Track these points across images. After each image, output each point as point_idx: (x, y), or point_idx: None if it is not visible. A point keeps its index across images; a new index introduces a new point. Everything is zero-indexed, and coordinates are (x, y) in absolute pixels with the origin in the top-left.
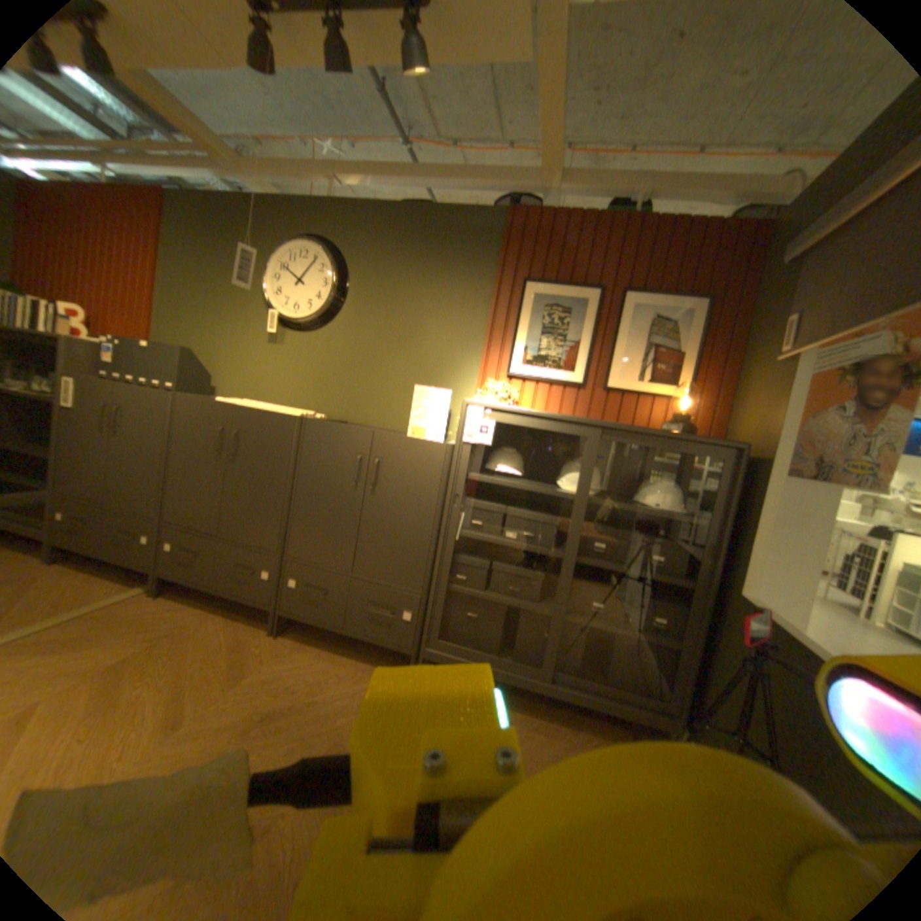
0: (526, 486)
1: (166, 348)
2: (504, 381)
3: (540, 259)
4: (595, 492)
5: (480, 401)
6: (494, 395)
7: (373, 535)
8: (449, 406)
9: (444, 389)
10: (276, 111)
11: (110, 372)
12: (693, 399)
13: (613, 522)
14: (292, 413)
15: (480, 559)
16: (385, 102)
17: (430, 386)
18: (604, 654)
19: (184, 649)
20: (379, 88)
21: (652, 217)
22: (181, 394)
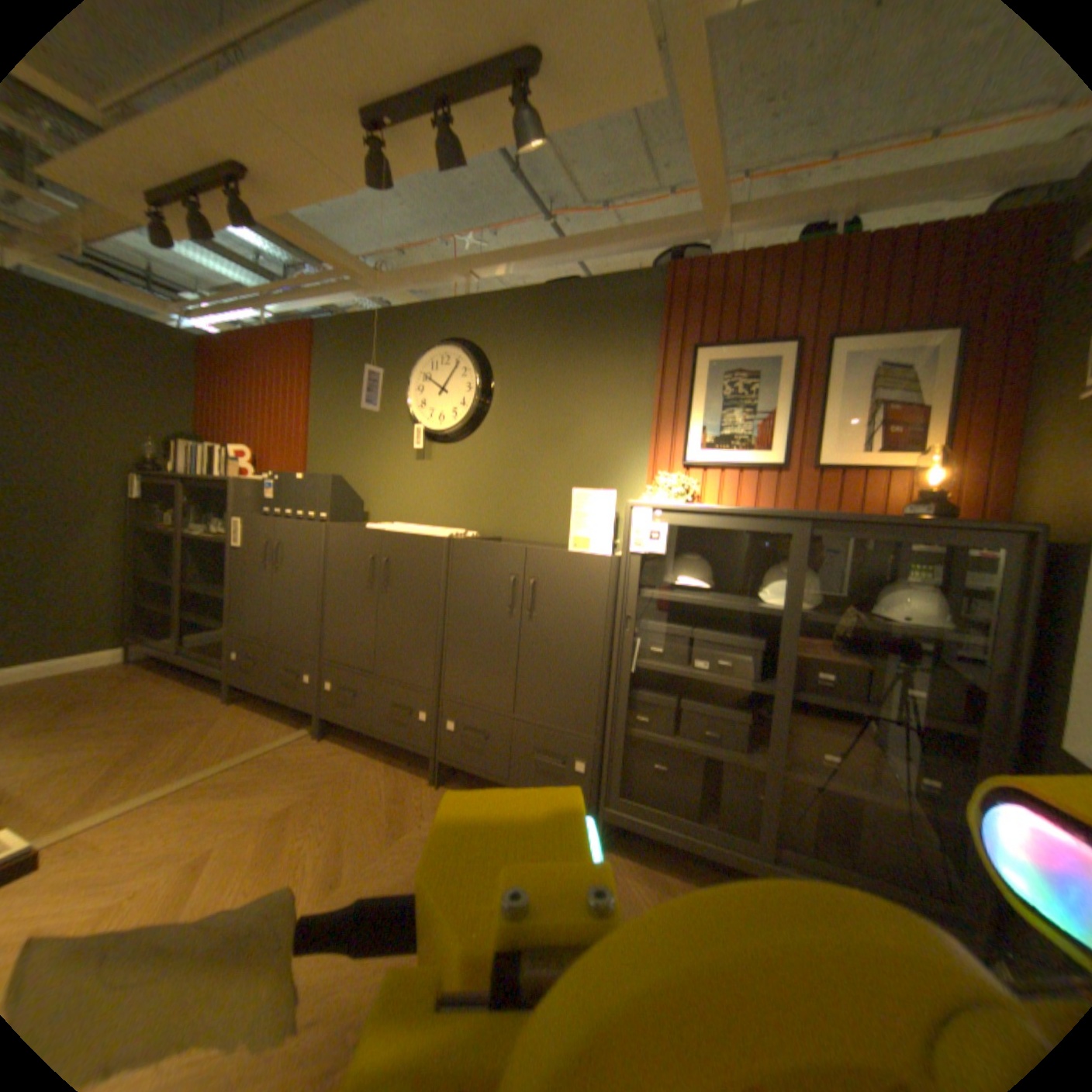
0: (716, 602)
1: (319, 478)
2: (680, 472)
3: (713, 319)
4: (813, 606)
5: (647, 501)
6: (667, 492)
7: (533, 669)
8: (614, 509)
9: (606, 490)
10: (414, 218)
11: (272, 508)
12: (949, 469)
13: (845, 645)
14: (440, 535)
15: (664, 696)
16: (521, 181)
17: (592, 487)
18: (850, 828)
19: (344, 798)
20: (513, 169)
21: (861, 239)
22: (334, 524)
